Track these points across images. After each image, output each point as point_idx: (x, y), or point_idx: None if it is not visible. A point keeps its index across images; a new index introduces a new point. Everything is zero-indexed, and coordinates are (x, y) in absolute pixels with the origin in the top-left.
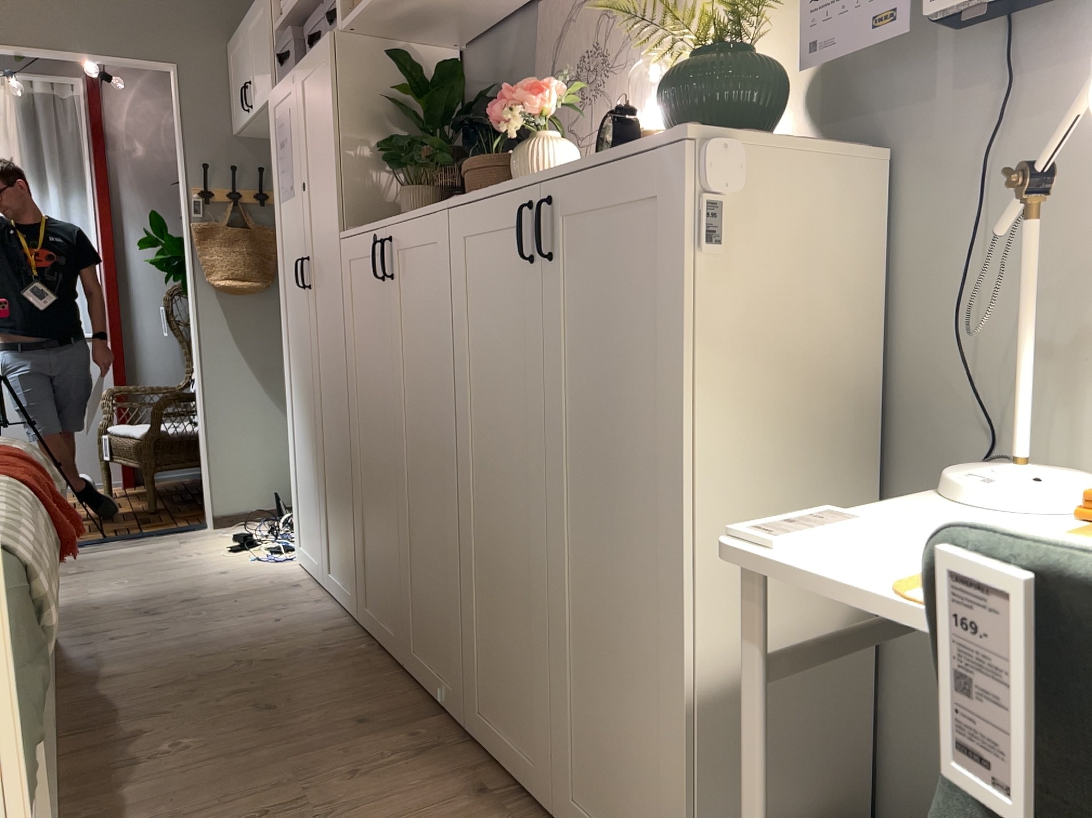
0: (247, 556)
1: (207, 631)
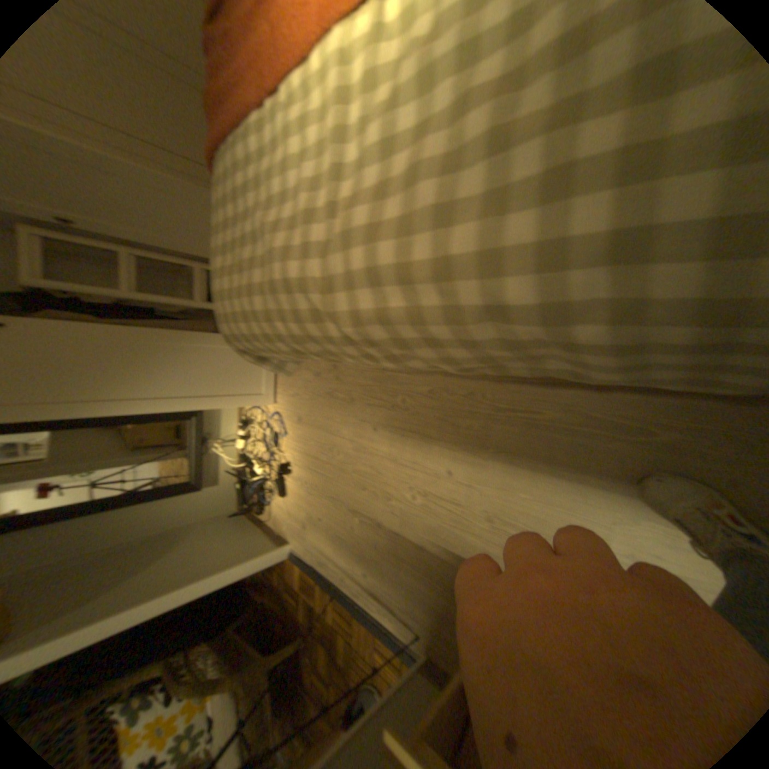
0: (287, 443)
1: None
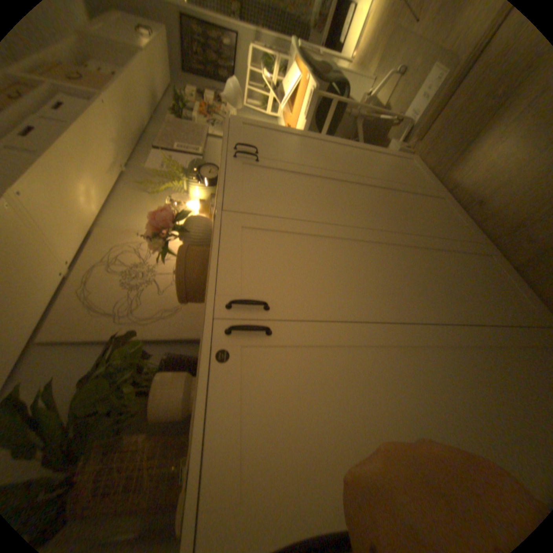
0: None
1: None
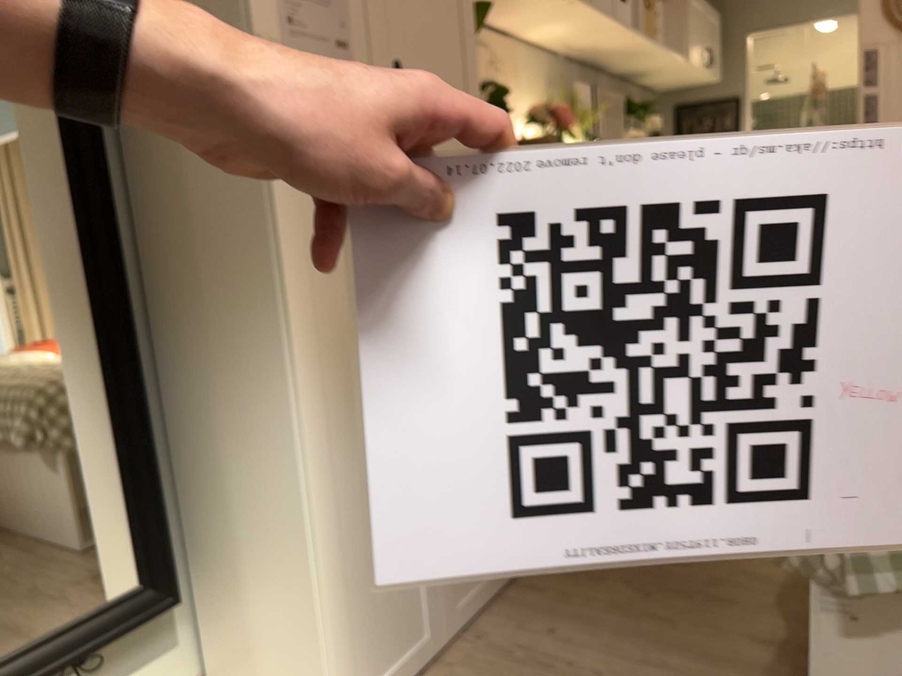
0: None
1: (620, 673)
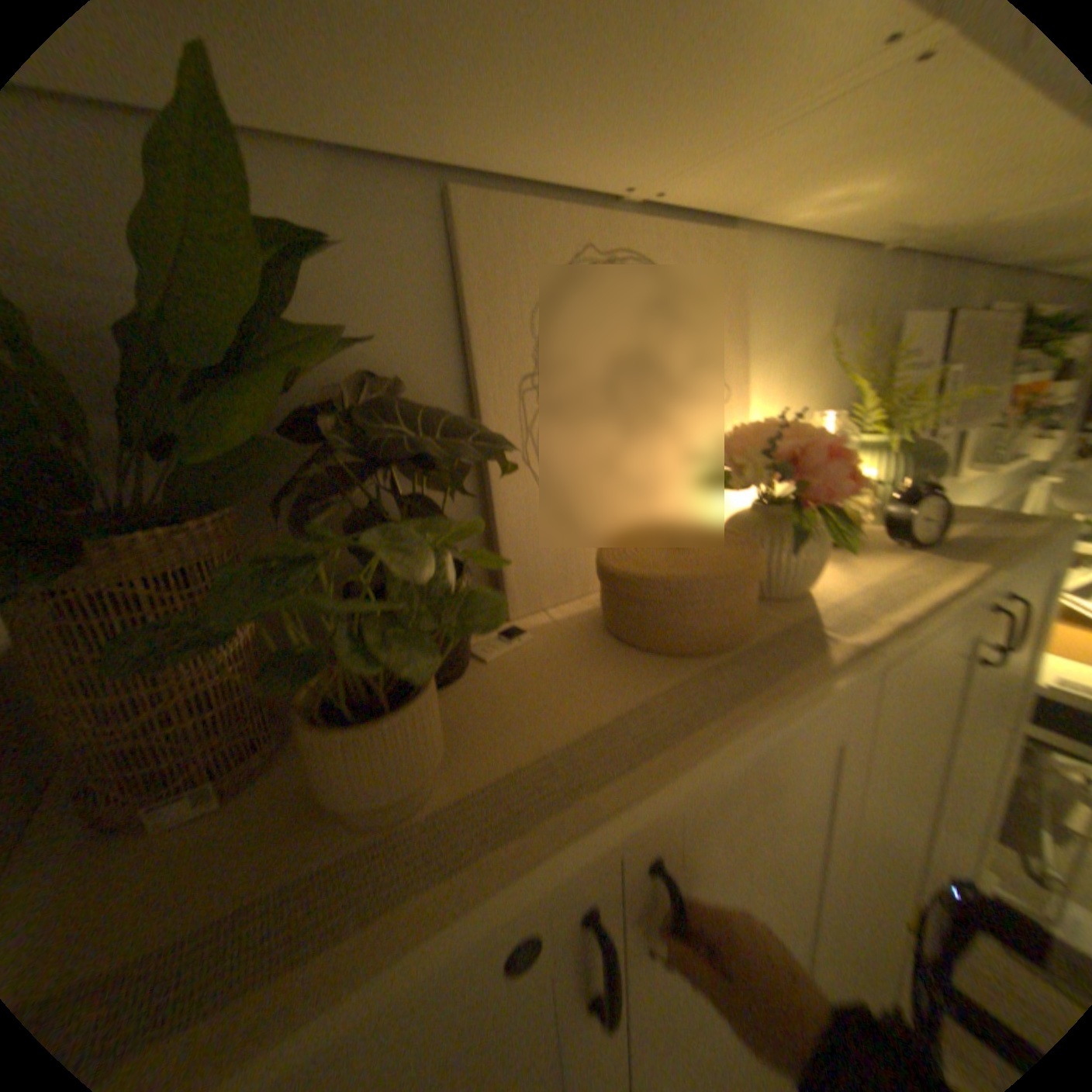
0: None
1: None
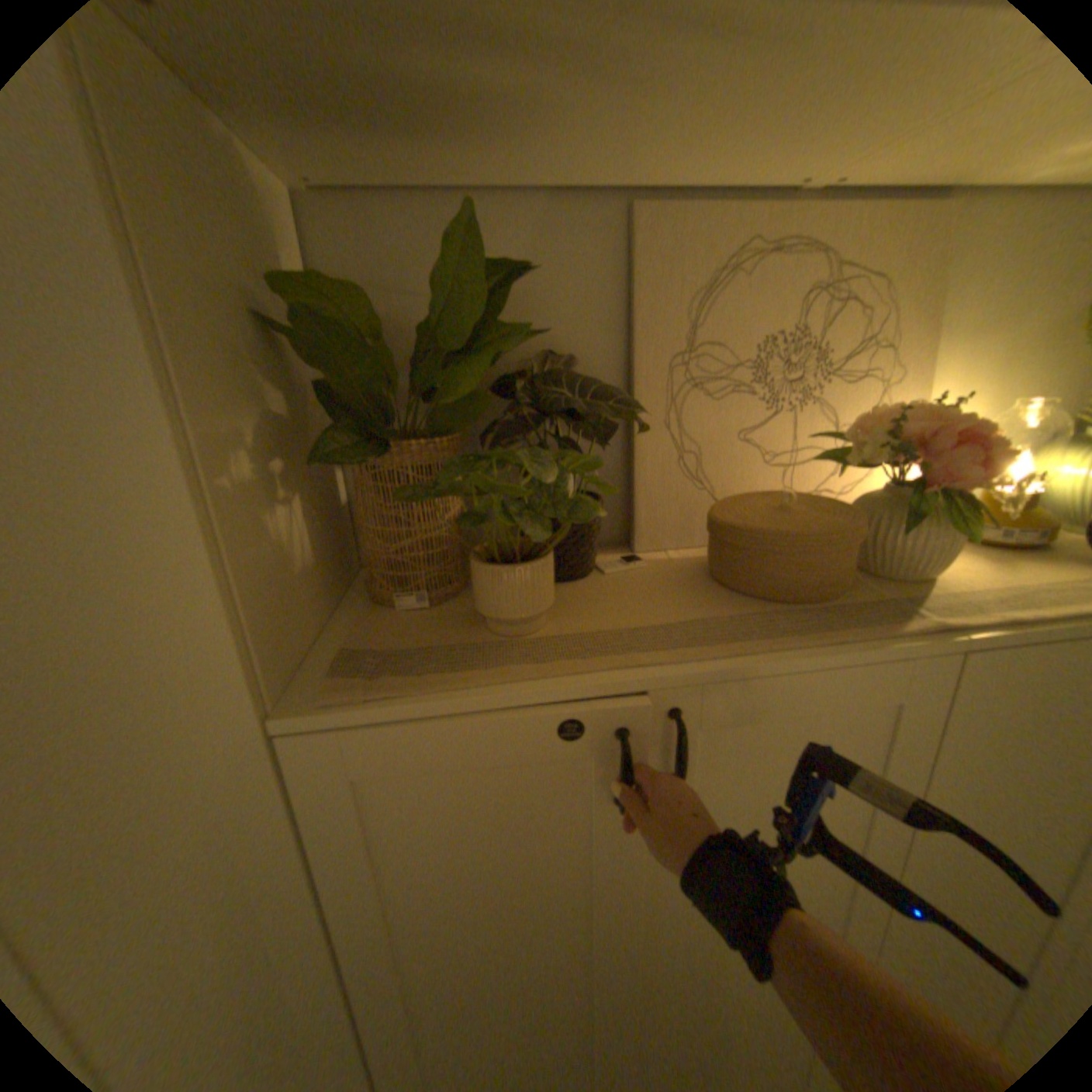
0: None
1: None
